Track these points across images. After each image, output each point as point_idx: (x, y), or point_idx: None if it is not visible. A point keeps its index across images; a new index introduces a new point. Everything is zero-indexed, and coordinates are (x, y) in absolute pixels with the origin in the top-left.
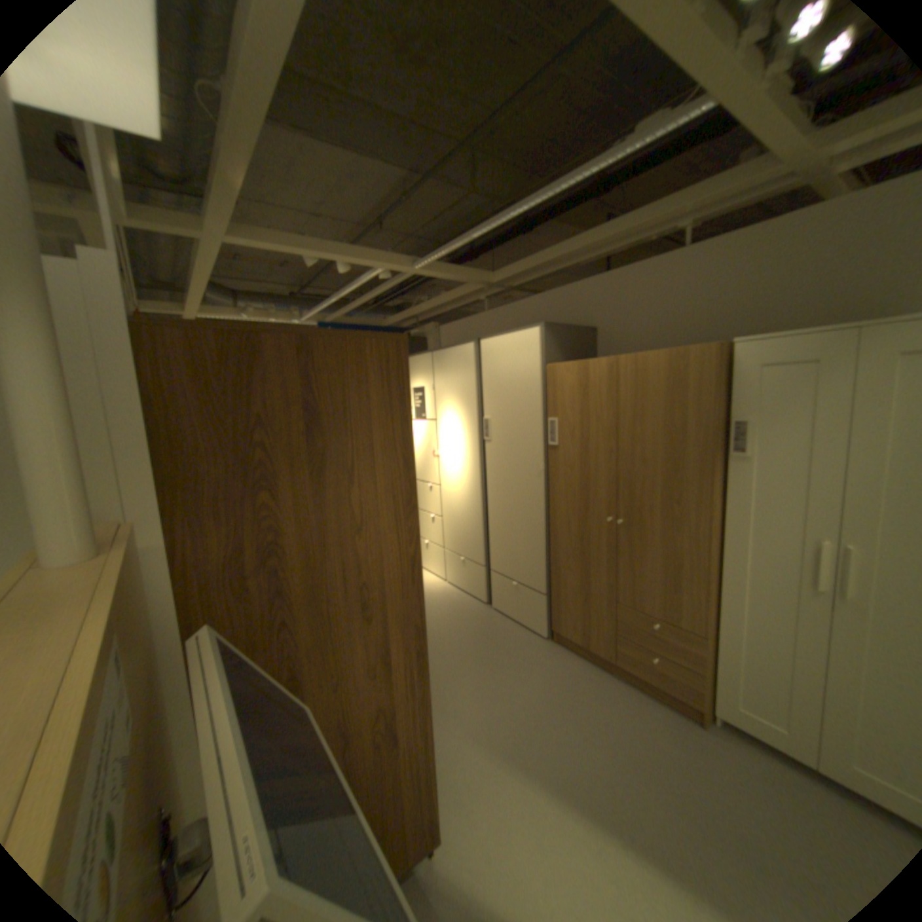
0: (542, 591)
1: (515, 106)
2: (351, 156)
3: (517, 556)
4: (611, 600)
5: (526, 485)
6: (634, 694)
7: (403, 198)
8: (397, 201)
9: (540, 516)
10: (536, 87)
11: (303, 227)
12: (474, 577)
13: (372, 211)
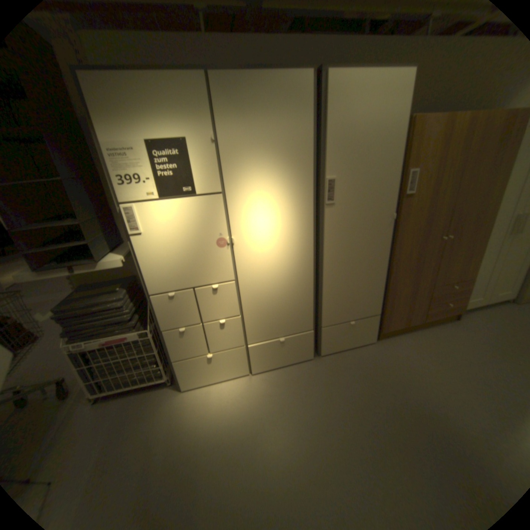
0: (377, 314)
1: None
2: None
3: (356, 301)
4: (430, 289)
5: (375, 236)
6: (434, 330)
7: None
8: None
9: (385, 258)
10: None
11: None
12: (296, 347)
13: None
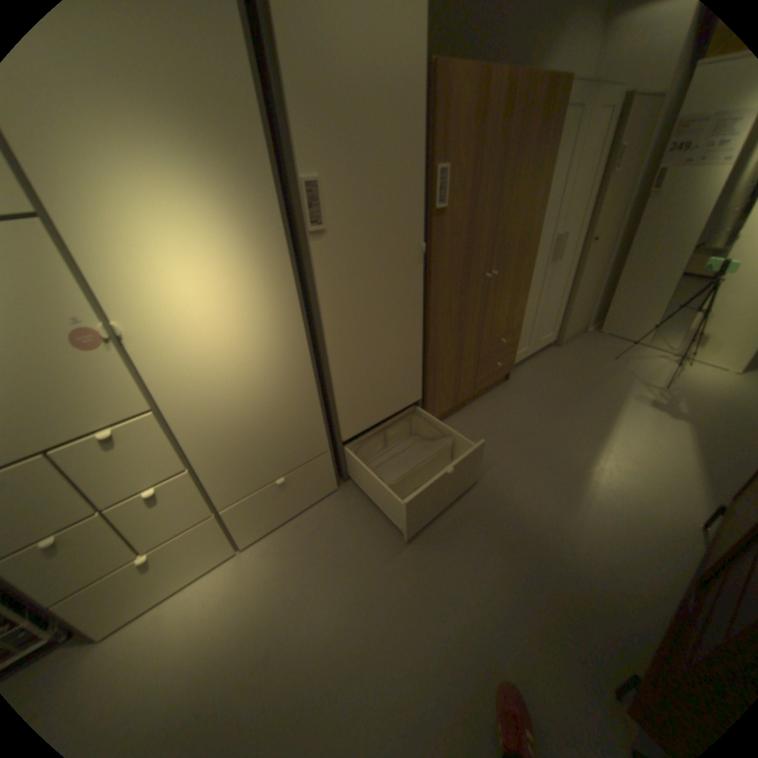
0: (417, 399)
1: None
2: None
3: (385, 388)
4: (476, 349)
5: (399, 284)
6: (483, 400)
7: None
8: None
9: (417, 316)
10: None
11: None
12: (307, 483)
13: None
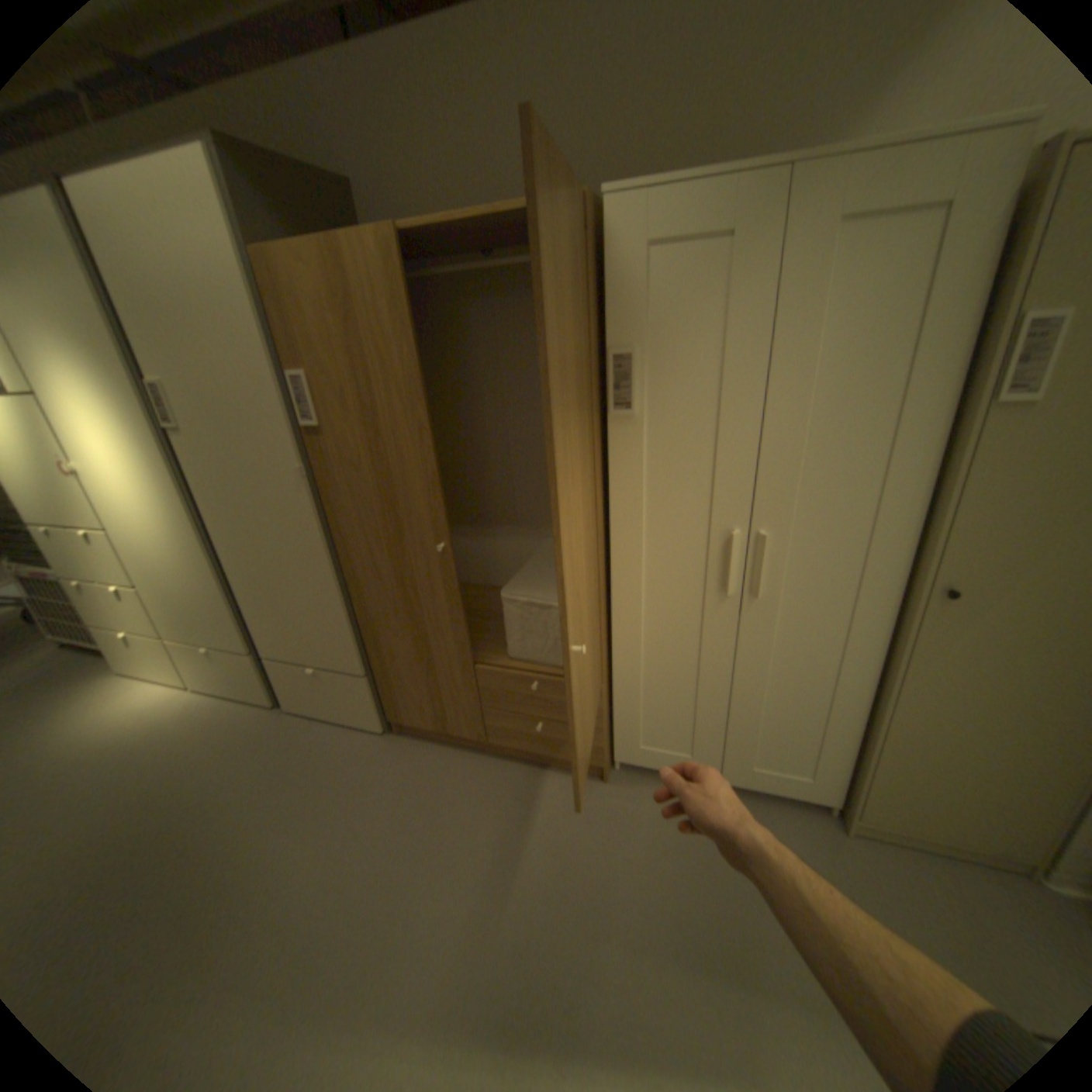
0: (356, 672)
1: None
2: None
3: (300, 628)
4: (463, 663)
5: (279, 506)
6: (516, 770)
7: None
8: None
9: (320, 557)
10: None
11: None
12: (234, 674)
13: None
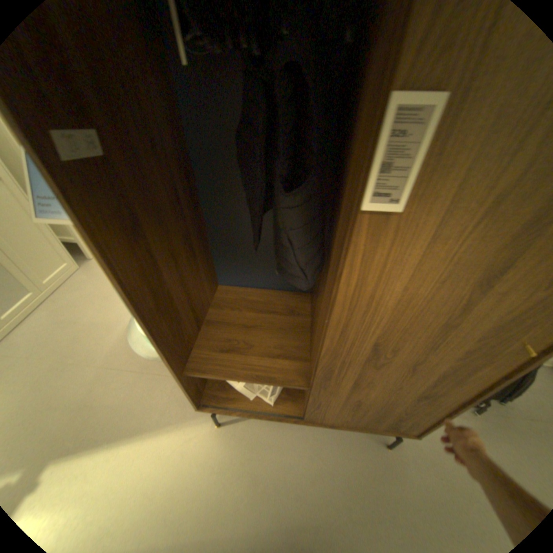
0: None
1: None
2: None
3: None
4: None
5: None
6: None
7: None
8: None
9: None
10: None
11: None
12: None
13: None
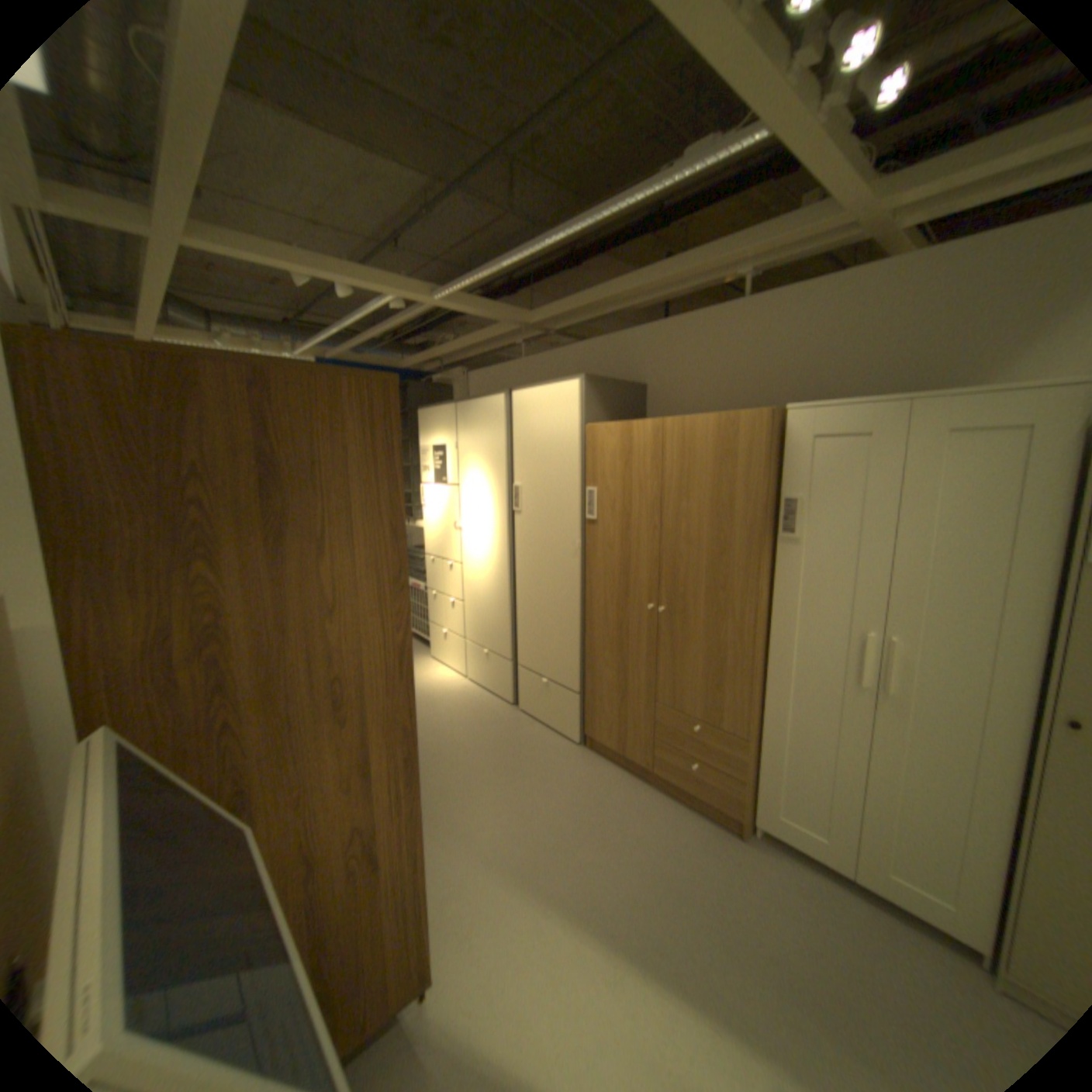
0: (574, 690)
1: (554, 113)
2: (355, 153)
3: (548, 648)
4: (649, 699)
5: (560, 565)
6: (671, 805)
7: (423, 212)
8: (415, 215)
9: (574, 602)
10: (579, 92)
11: (296, 238)
12: (498, 673)
13: (384, 225)
